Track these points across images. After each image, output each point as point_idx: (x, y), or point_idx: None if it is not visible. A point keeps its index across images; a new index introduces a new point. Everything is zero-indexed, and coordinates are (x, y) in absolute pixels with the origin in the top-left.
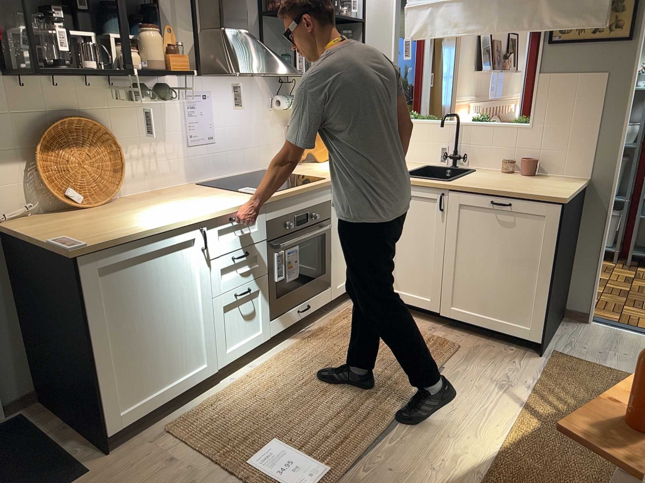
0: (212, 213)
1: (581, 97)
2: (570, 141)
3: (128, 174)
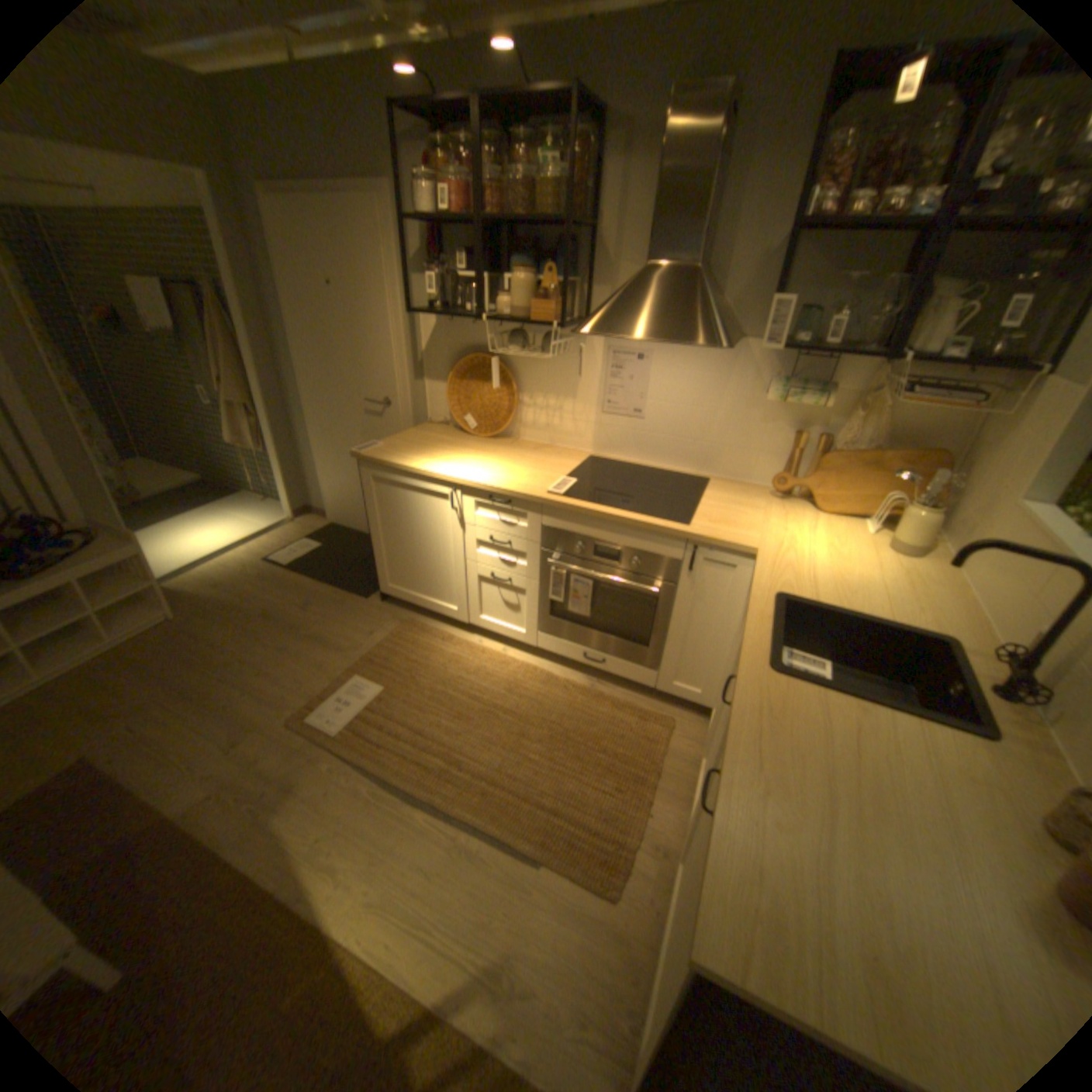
0: (465, 480)
1: None
2: None
3: (529, 419)
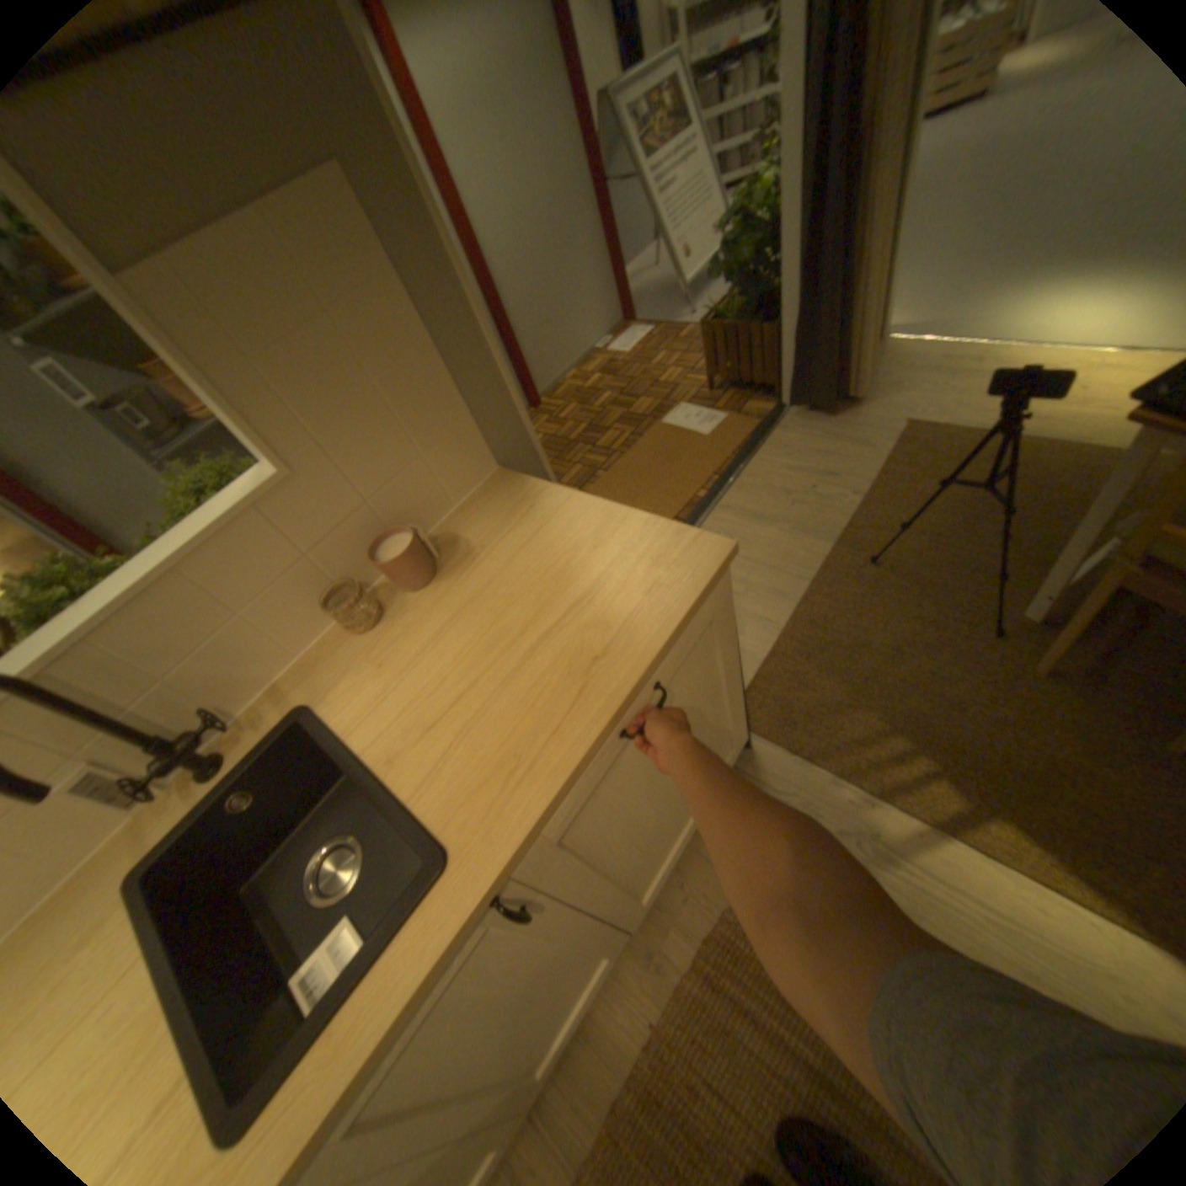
0: None
1: (334, 295)
2: (405, 431)
3: None
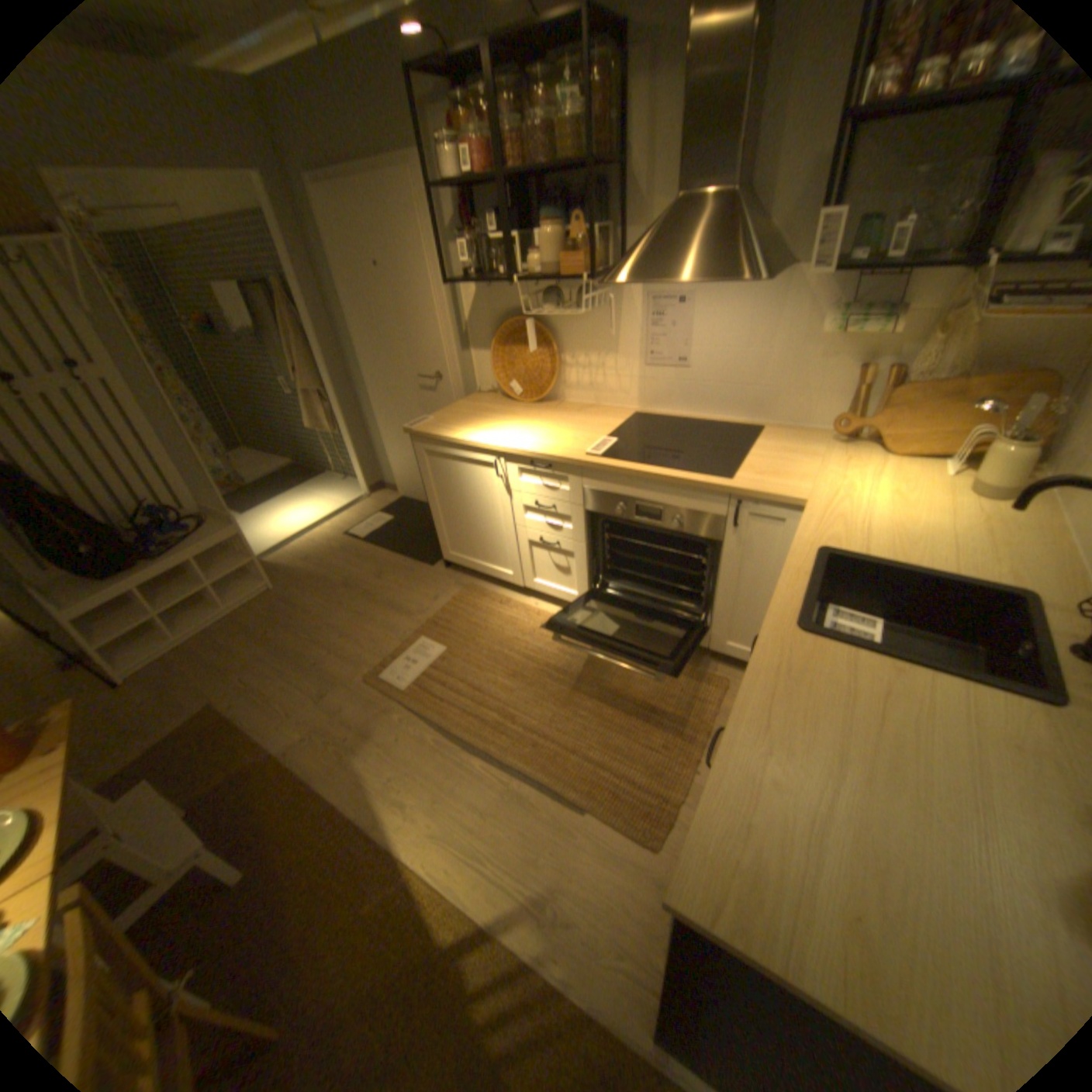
0: (506, 448)
1: None
2: None
3: (573, 380)
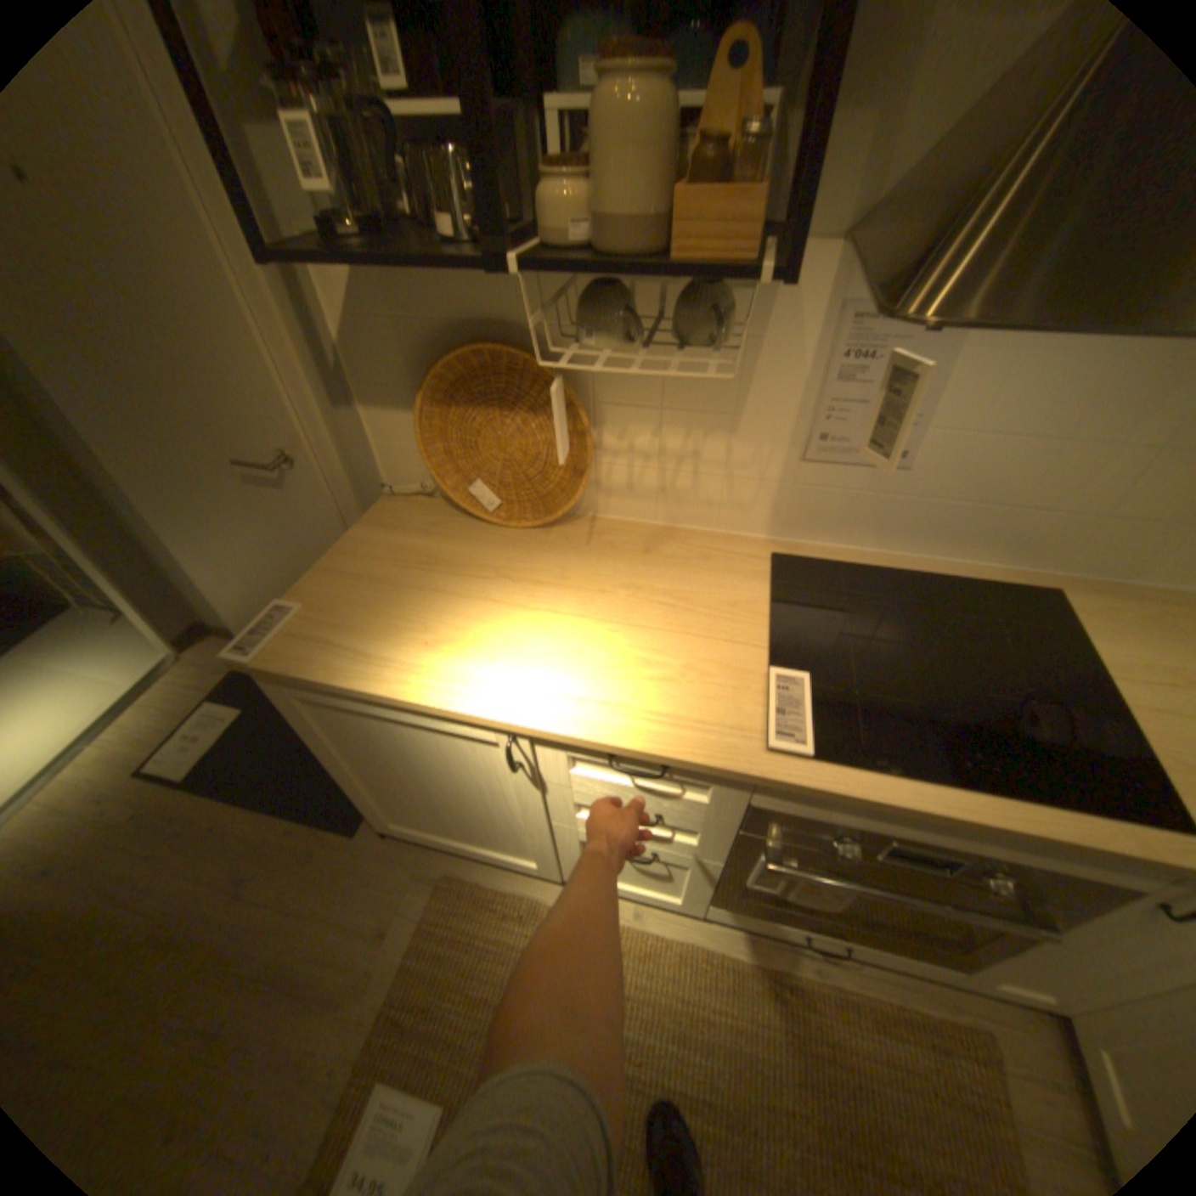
0: (542, 728)
1: None
2: None
3: (619, 477)
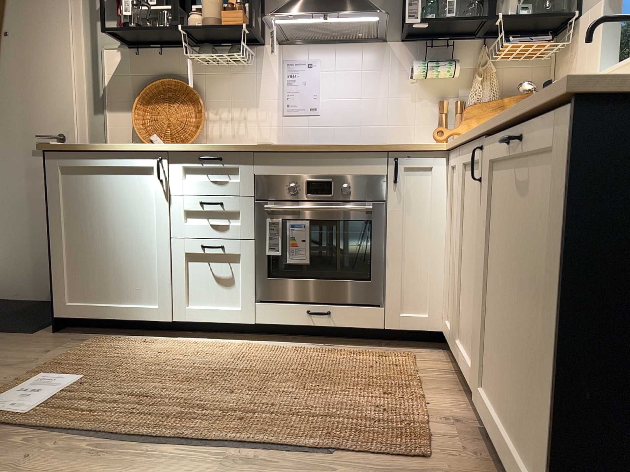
0: (172, 145)
1: None
2: None
3: (214, 133)
